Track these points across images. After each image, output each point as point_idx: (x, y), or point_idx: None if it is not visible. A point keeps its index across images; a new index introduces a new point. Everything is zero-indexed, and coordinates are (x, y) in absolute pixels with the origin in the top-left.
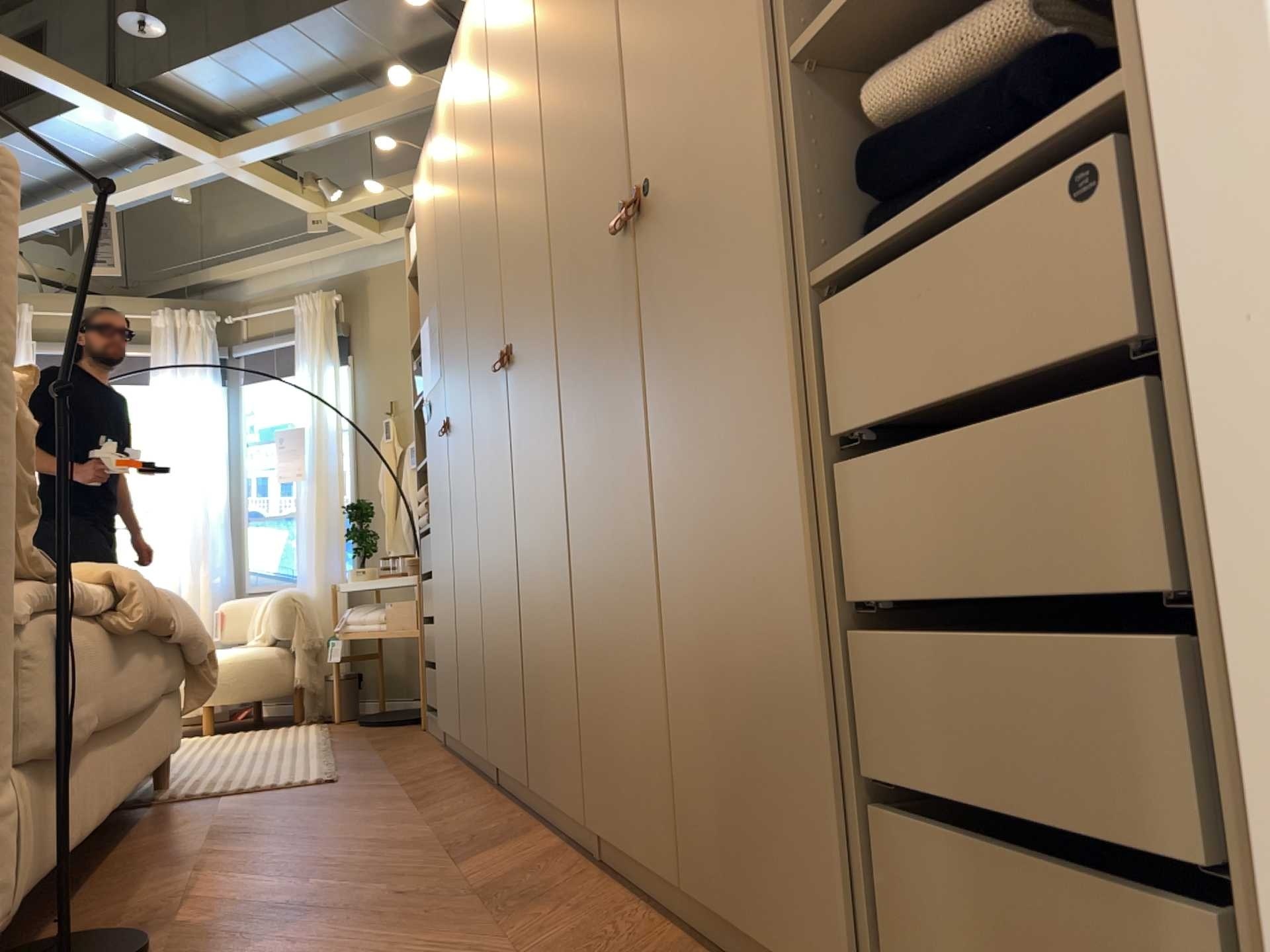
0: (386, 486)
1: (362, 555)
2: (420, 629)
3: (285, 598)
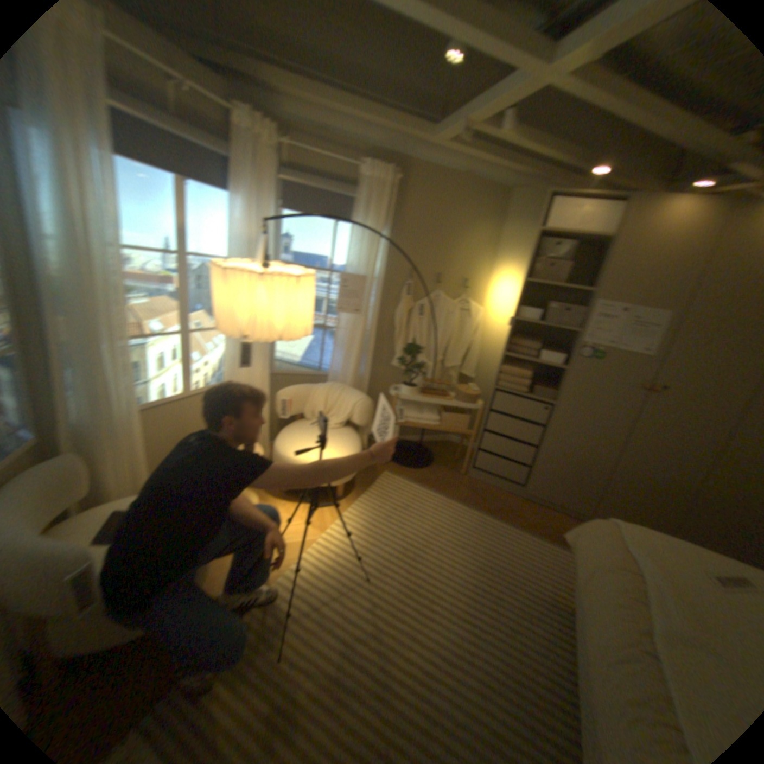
0: (398, 325)
1: (404, 376)
2: (470, 433)
3: (366, 406)
